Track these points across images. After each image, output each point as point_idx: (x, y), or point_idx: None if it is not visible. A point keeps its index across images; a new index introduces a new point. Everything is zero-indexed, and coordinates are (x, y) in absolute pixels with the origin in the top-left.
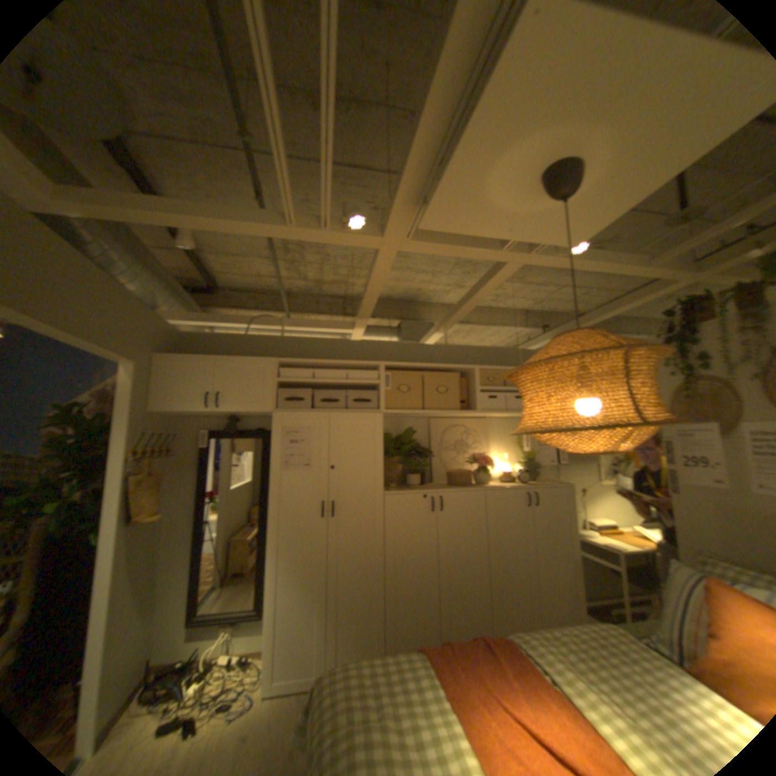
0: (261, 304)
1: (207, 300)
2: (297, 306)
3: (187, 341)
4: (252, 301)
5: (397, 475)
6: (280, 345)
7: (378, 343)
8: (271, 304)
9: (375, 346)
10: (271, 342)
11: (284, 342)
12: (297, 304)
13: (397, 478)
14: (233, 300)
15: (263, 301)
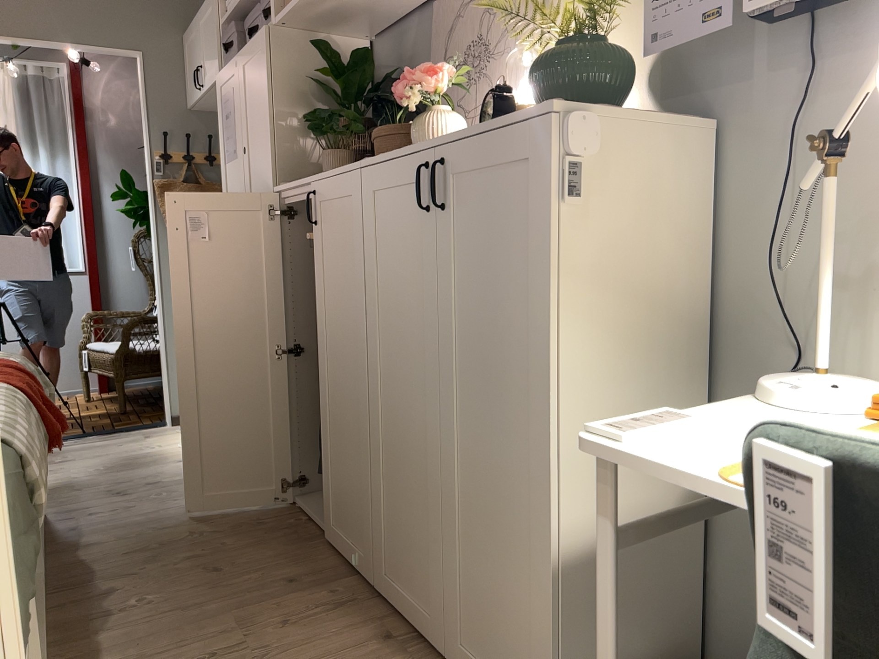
0: None
1: None
2: None
3: None
4: None
5: None
6: None
7: None
8: None
9: None
10: None
11: None
12: None
13: None
14: None
15: None
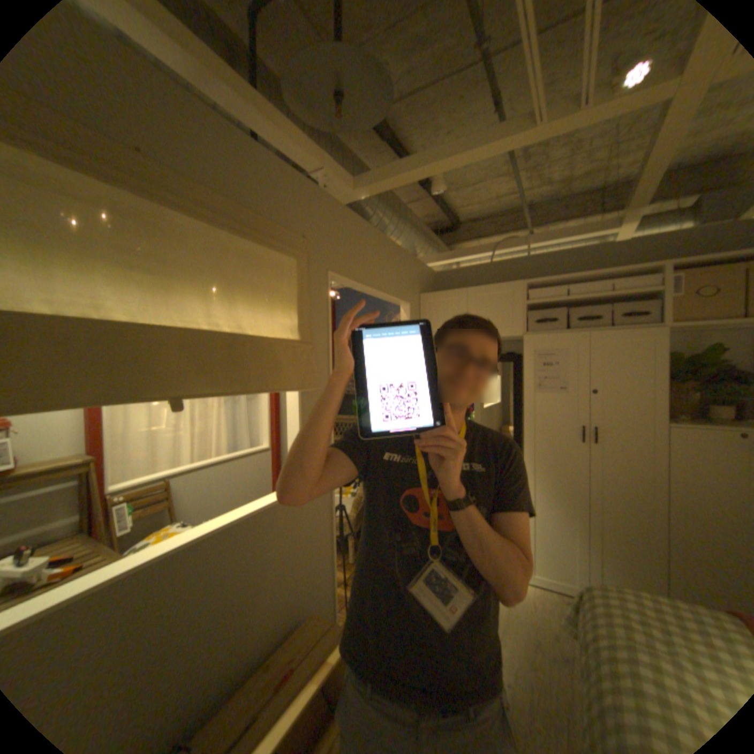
0: (499, 228)
1: (449, 239)
2: (539, 219)
3: (440, 280)
4: (490, 228)
5: (690, 406)
6: (525, 267)
7: (660, 237)
8: (510, 226)
9: (654, 243)
10: (515, 266)
11: (529, 263)
12: (539, 217)
13: (690, 410)
14: (472, 233)
15: (501, 225)
